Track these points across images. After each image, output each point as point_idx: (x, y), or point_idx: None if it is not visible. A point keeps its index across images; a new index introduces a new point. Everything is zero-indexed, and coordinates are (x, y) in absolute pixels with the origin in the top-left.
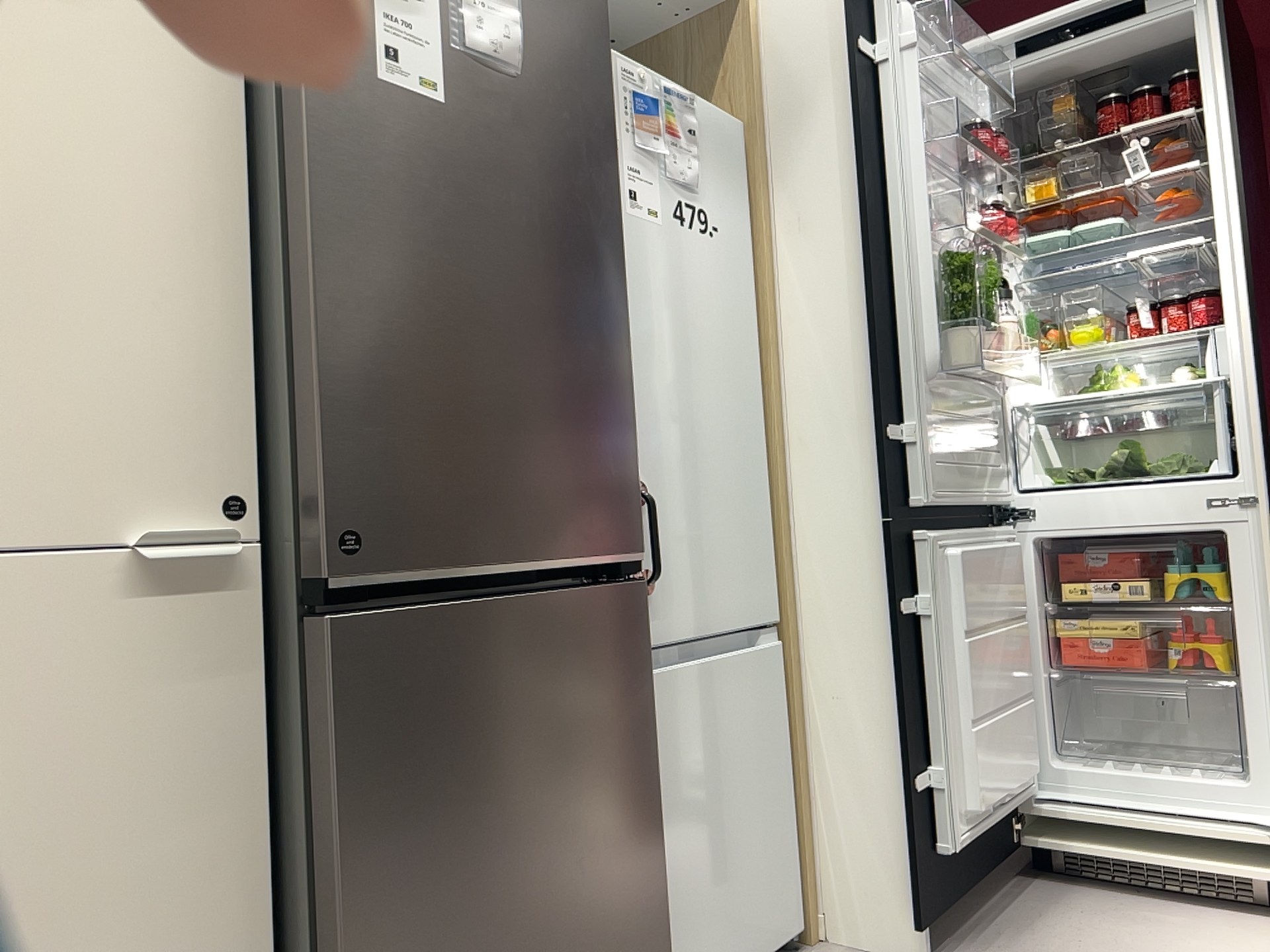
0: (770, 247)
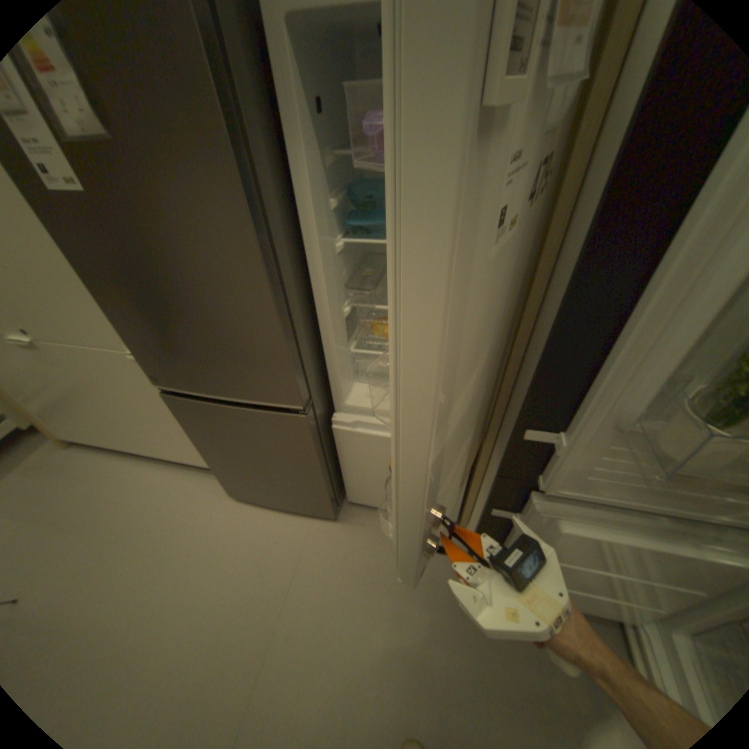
0: (580, 157)
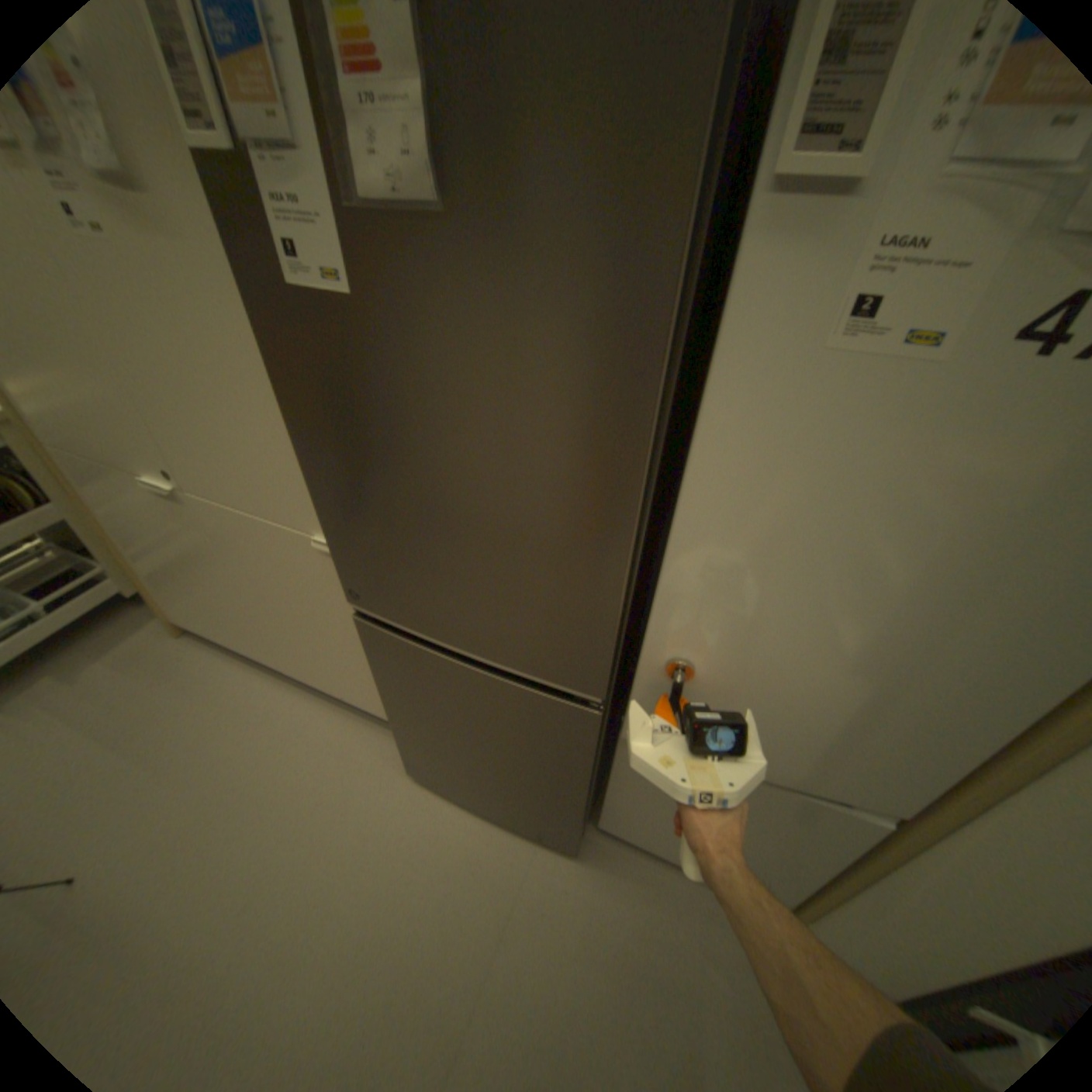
0: None
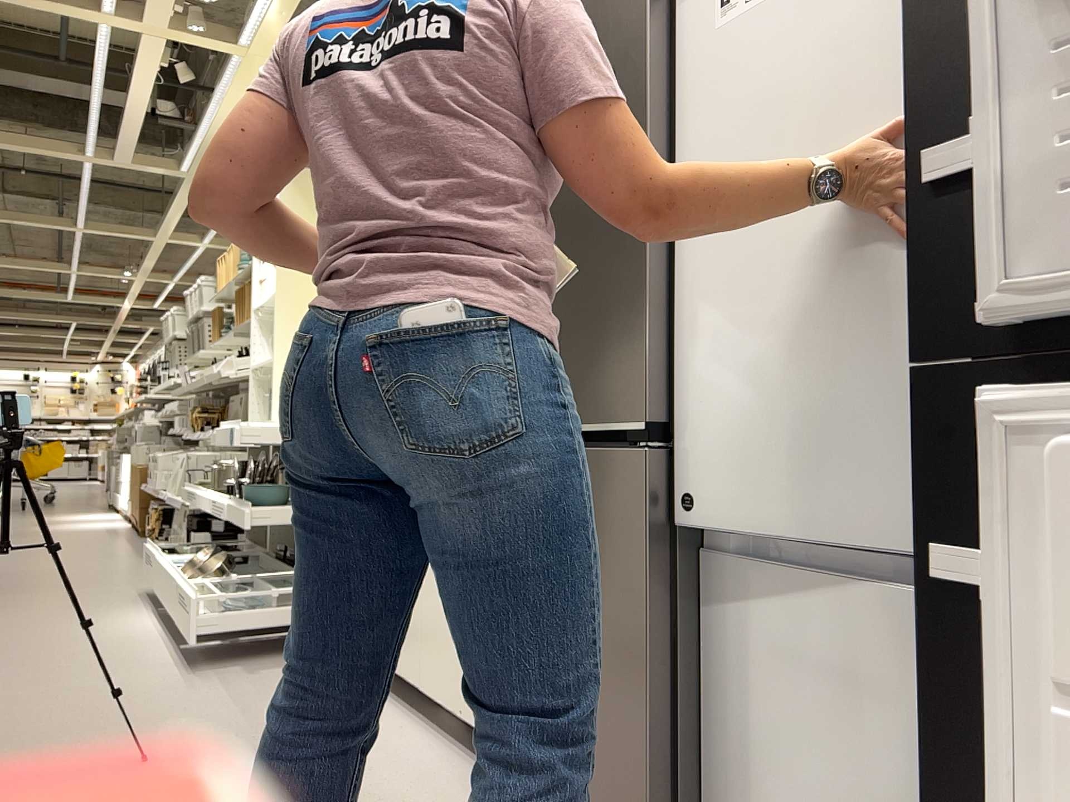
0: None
